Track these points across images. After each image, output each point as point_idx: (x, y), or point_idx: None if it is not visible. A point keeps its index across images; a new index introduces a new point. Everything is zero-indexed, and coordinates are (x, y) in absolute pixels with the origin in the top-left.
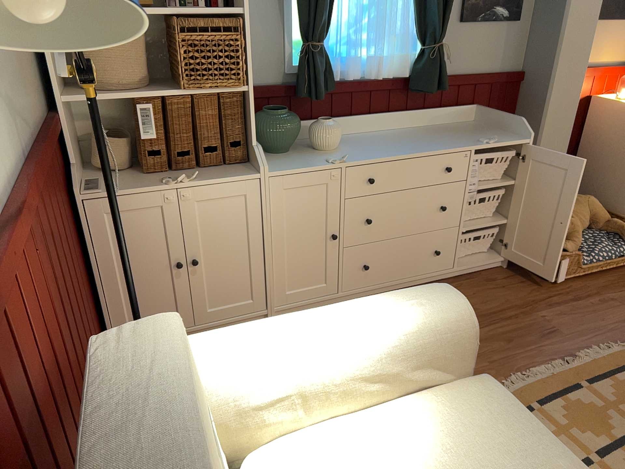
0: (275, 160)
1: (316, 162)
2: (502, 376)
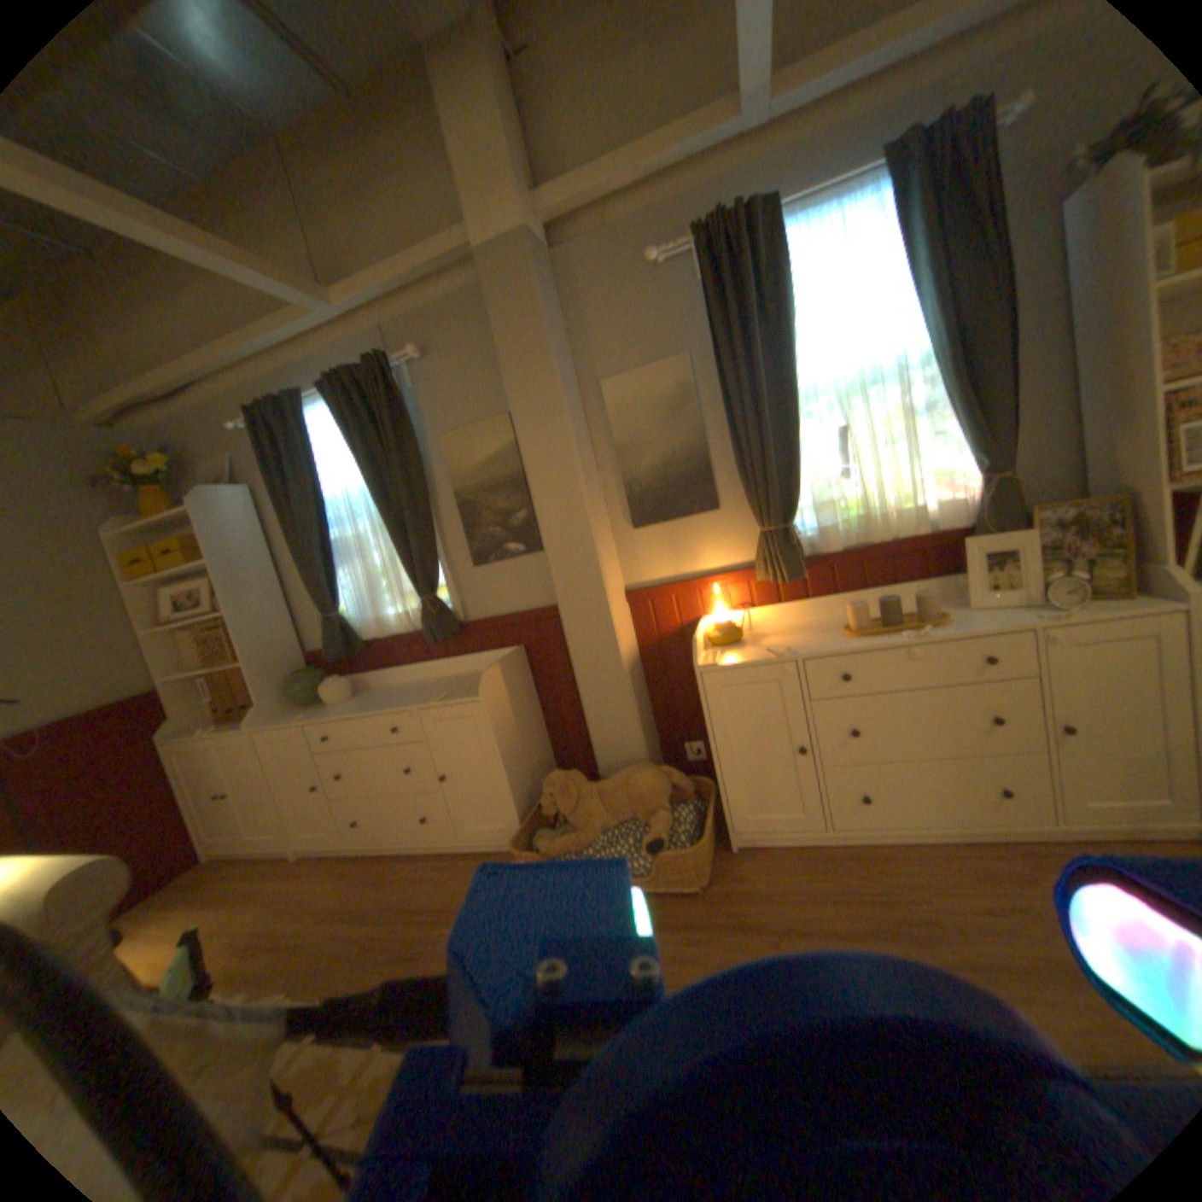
0: (282, 716)
1: (289, 720)
2: (292, 988)
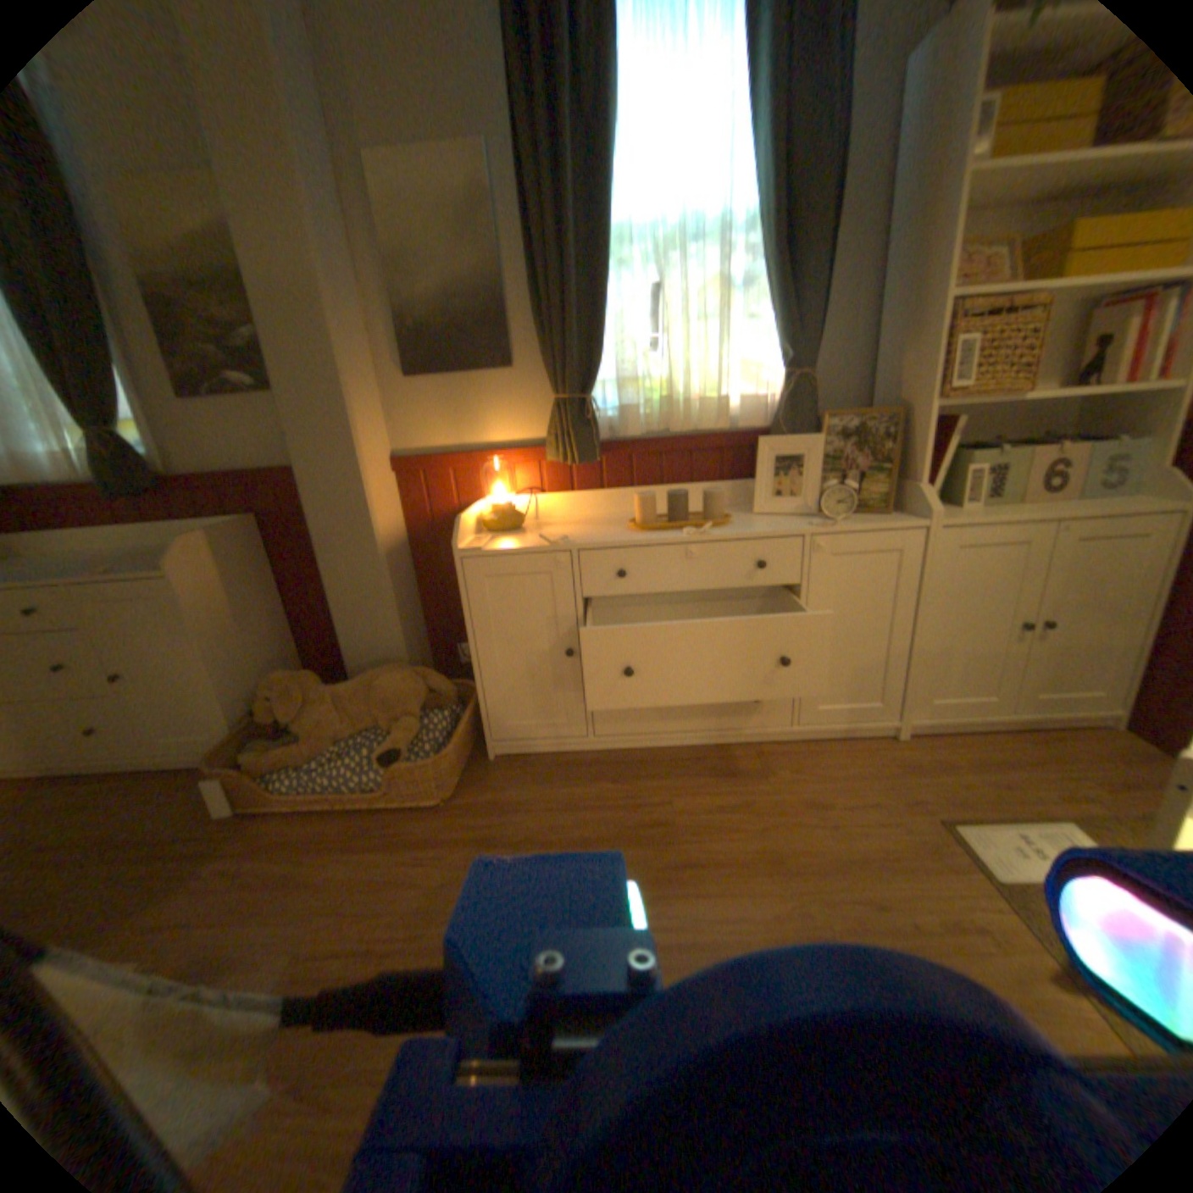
0: None
1: None
2: None
